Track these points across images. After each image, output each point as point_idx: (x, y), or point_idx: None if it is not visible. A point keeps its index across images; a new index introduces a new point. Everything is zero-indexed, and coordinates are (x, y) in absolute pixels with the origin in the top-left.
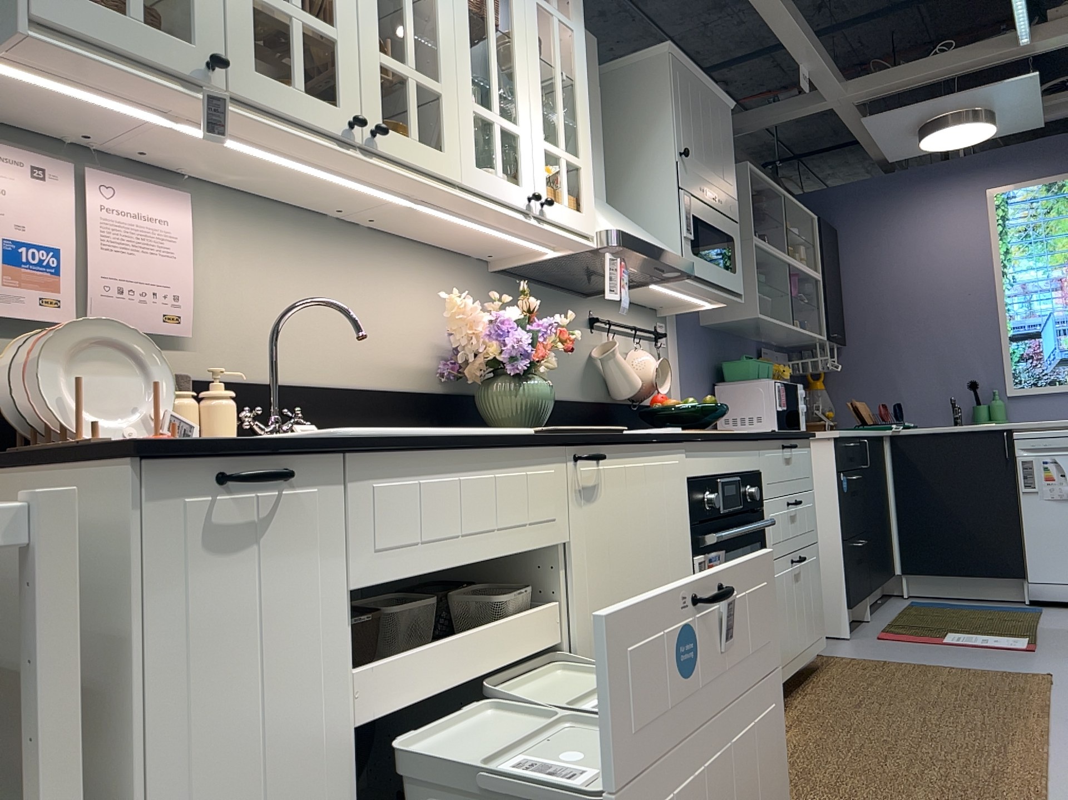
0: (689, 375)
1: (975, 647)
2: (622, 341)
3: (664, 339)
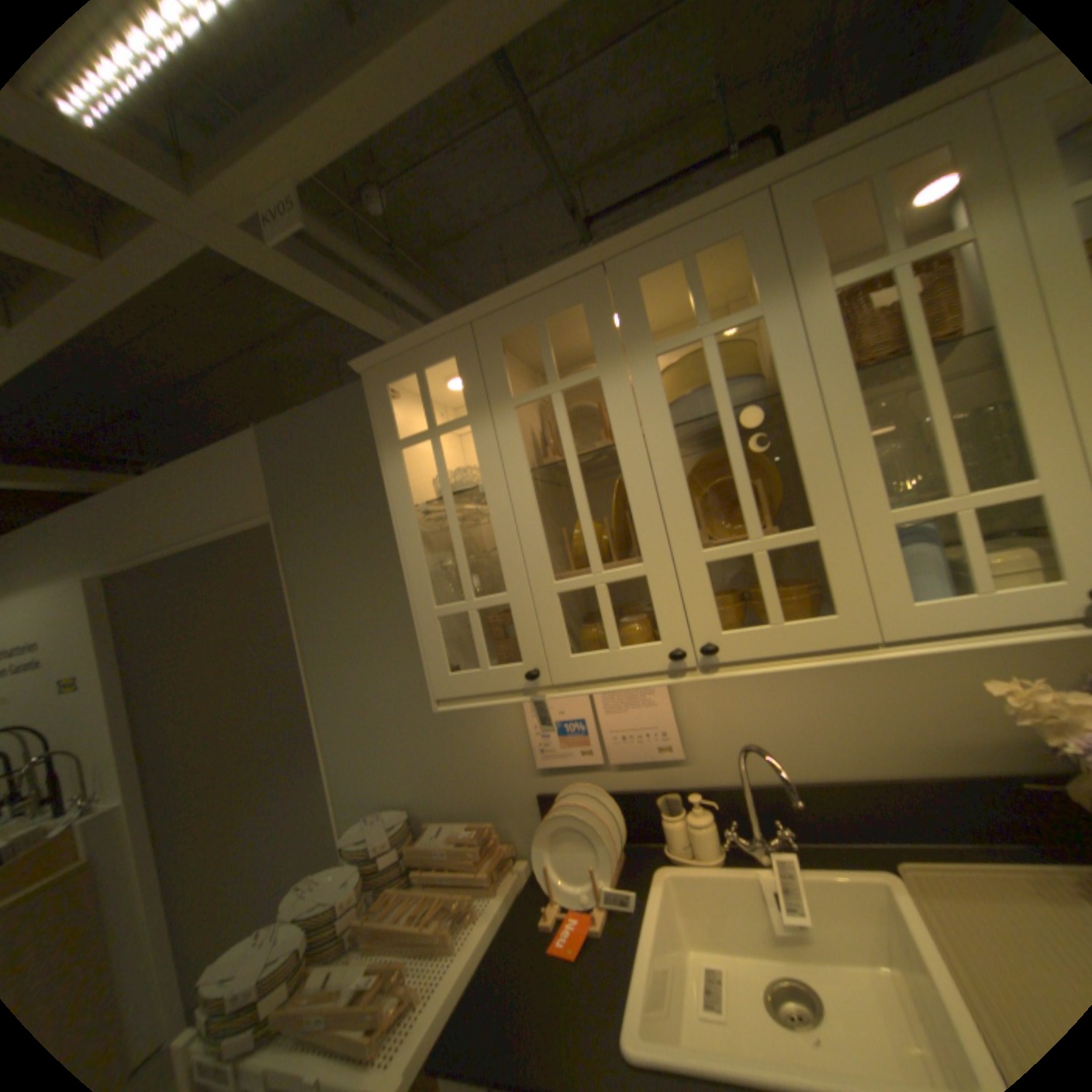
0: None
1: None
2: None
3: None
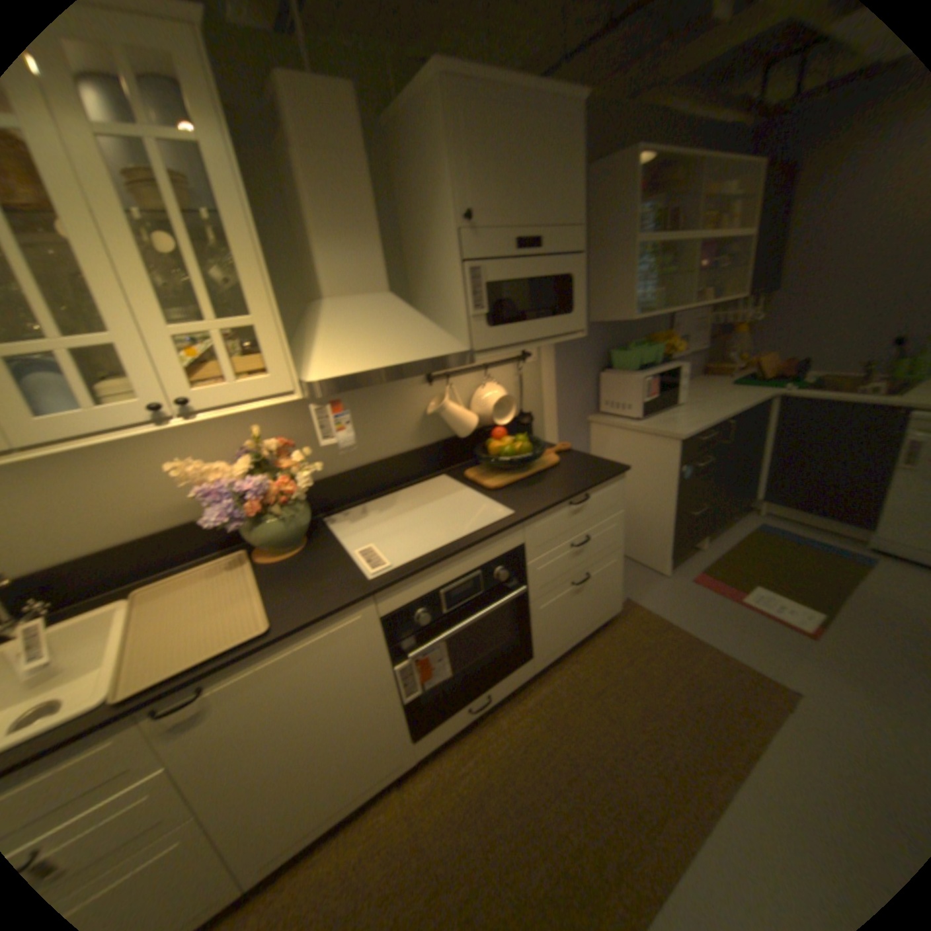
0: (565, 374)
1: (764, 622)
2: (472, 379)
3: (532, 355)
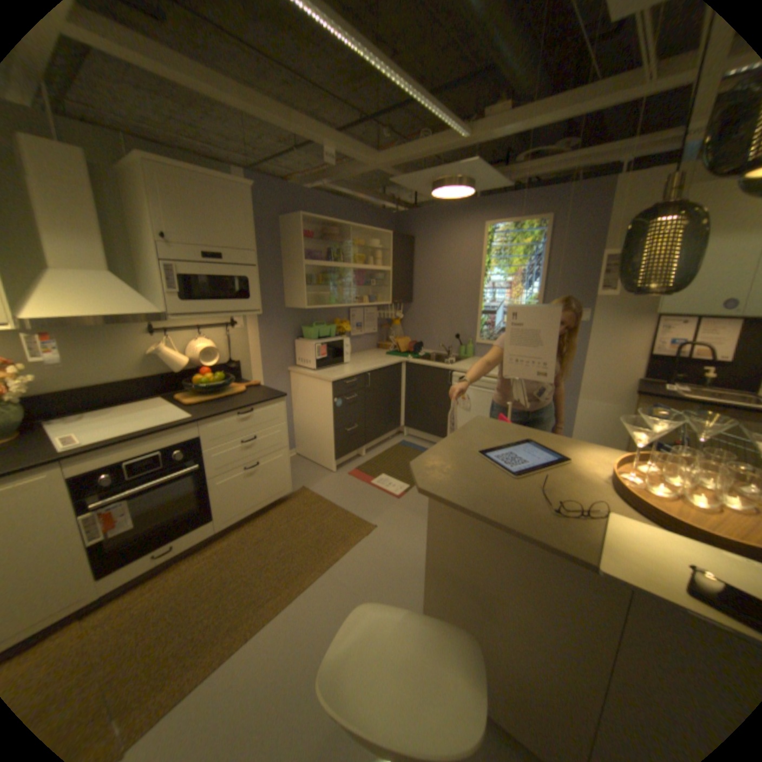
0: (266, 338)
1: (376, 491)
2: (187, 334)
3: (238, 323)
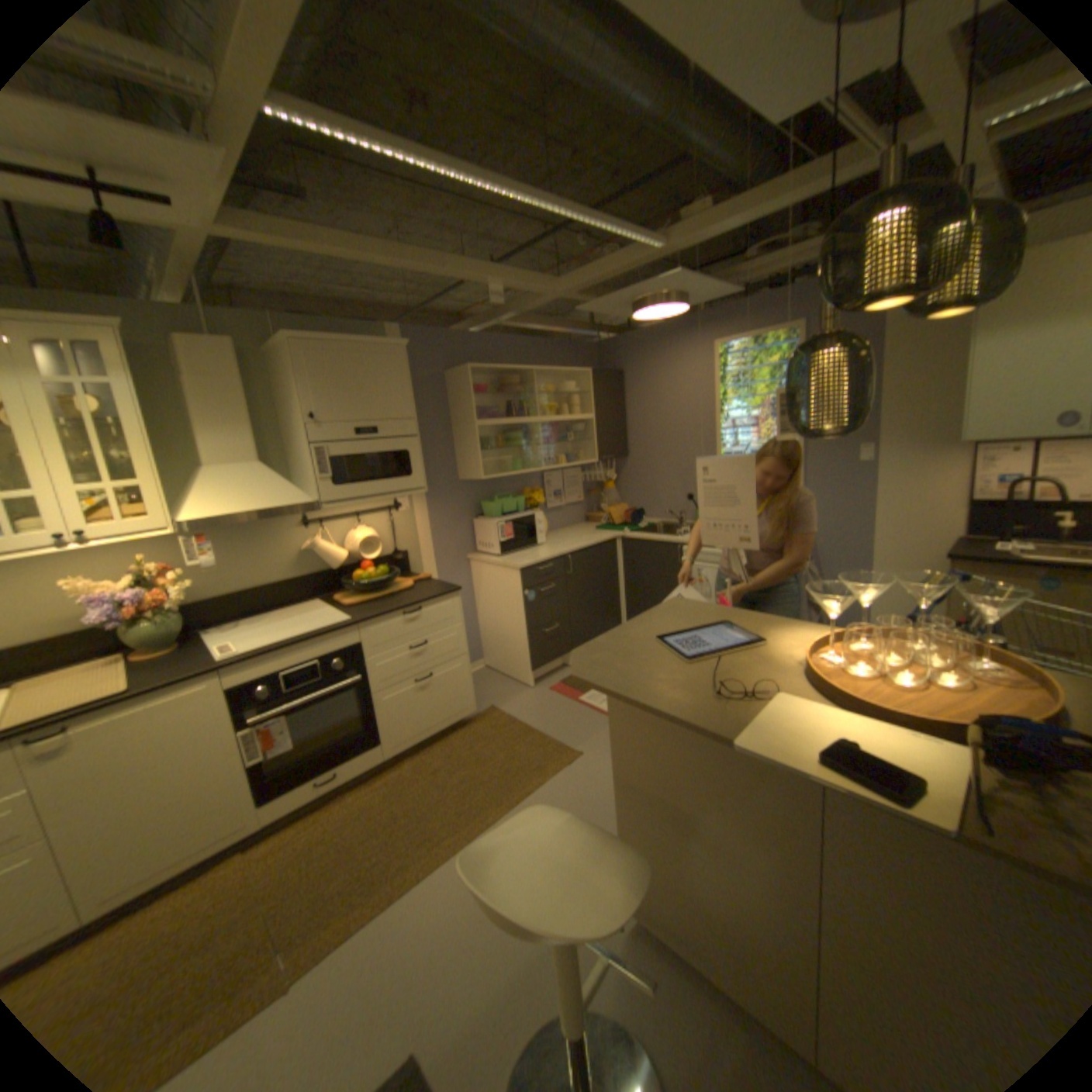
0: (439, 520)
1: (586, 711)
2: (346, 523)
3: (403, 505)
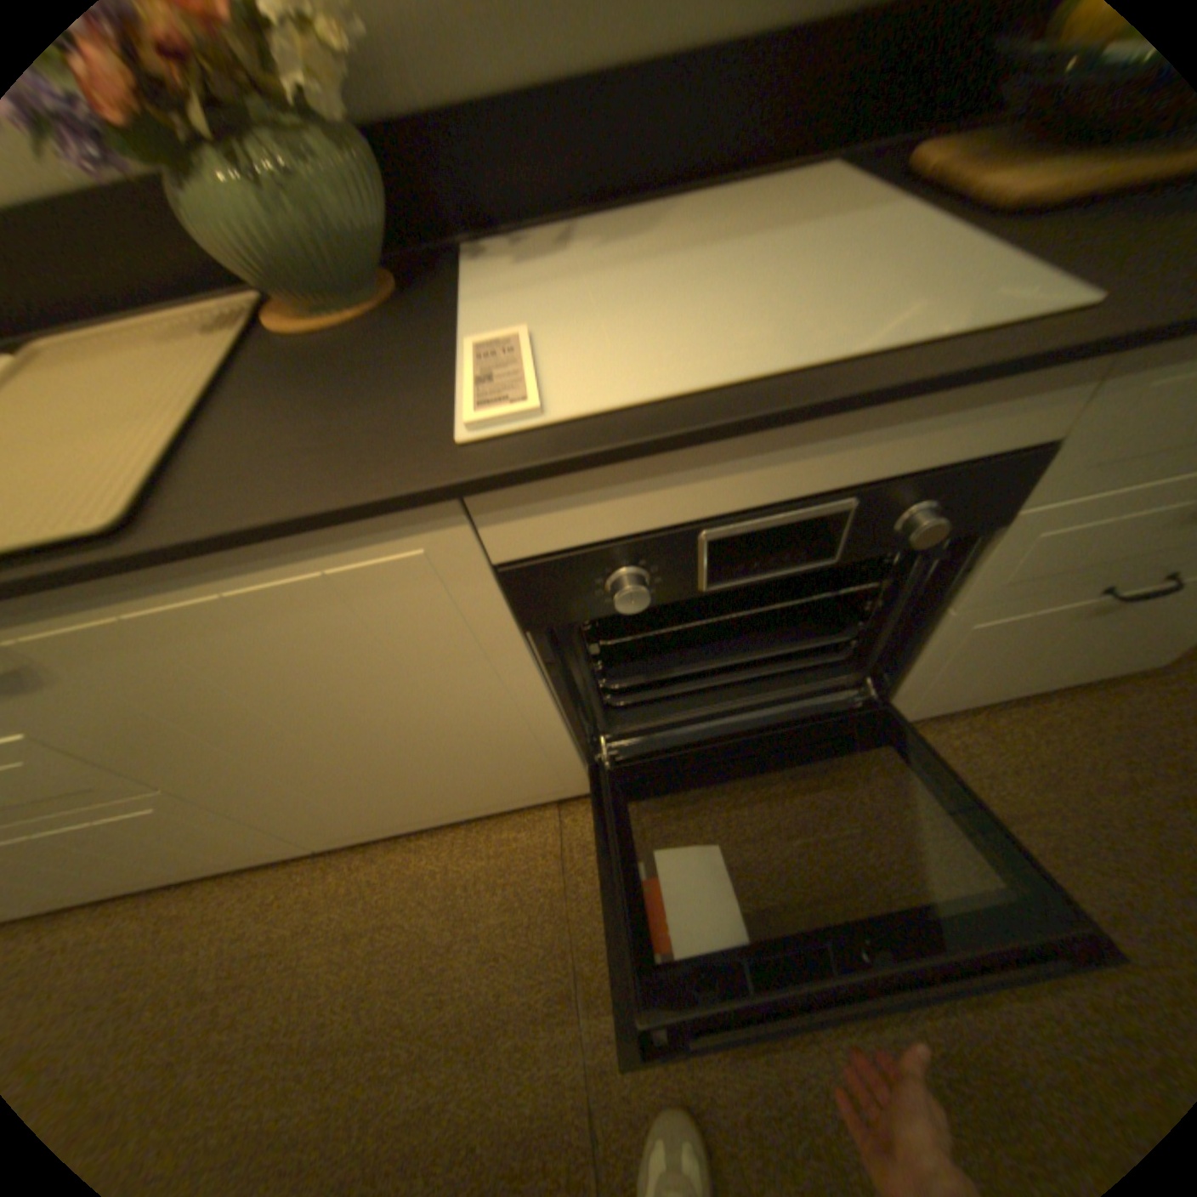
0: None
1: None
2: None
3: None
